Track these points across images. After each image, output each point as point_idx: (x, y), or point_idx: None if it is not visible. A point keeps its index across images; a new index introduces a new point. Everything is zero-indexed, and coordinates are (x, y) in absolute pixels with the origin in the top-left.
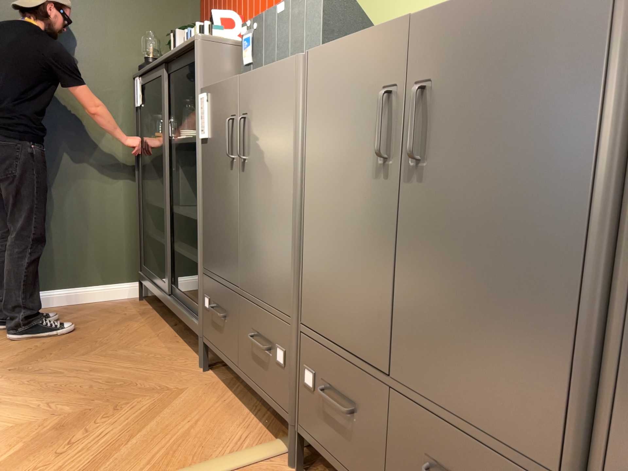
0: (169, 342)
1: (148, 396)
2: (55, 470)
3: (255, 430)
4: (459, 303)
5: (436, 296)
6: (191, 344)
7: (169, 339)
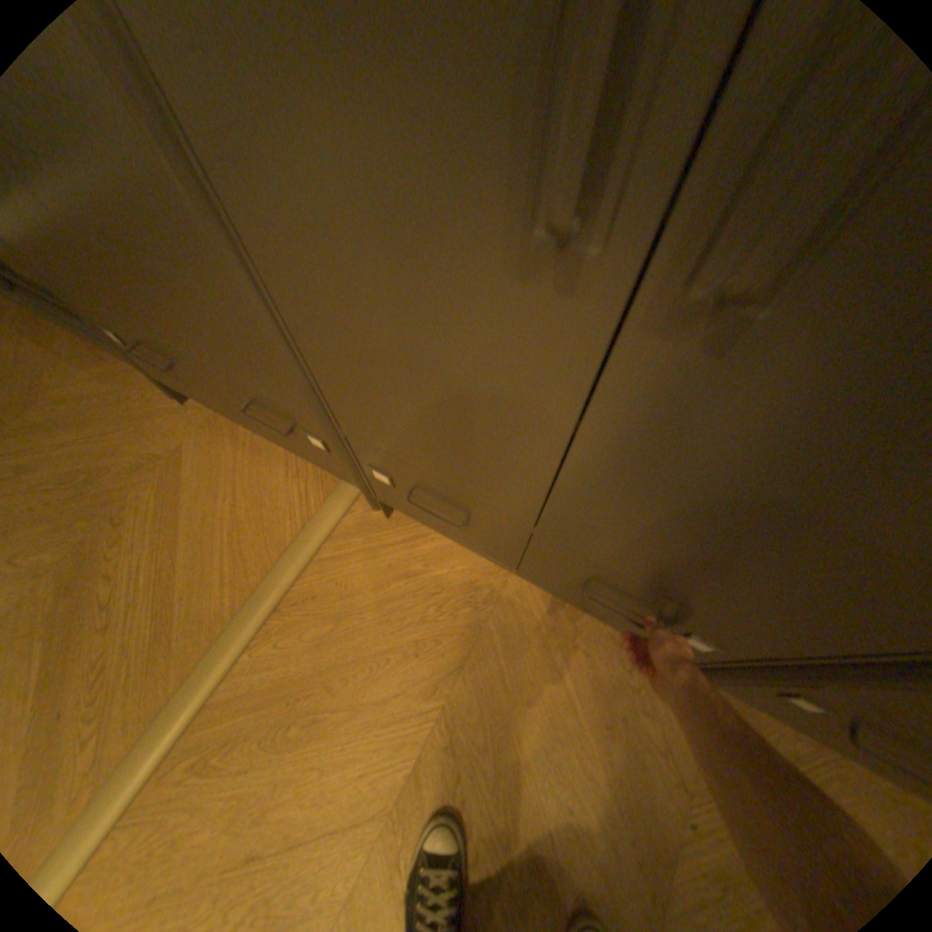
0: (91, 365)
1: (139, 481)
2: (119, 652)
3: (309, 474)
4: (712, 540)
5: (660, 516)
6: None
7: (85, 358)
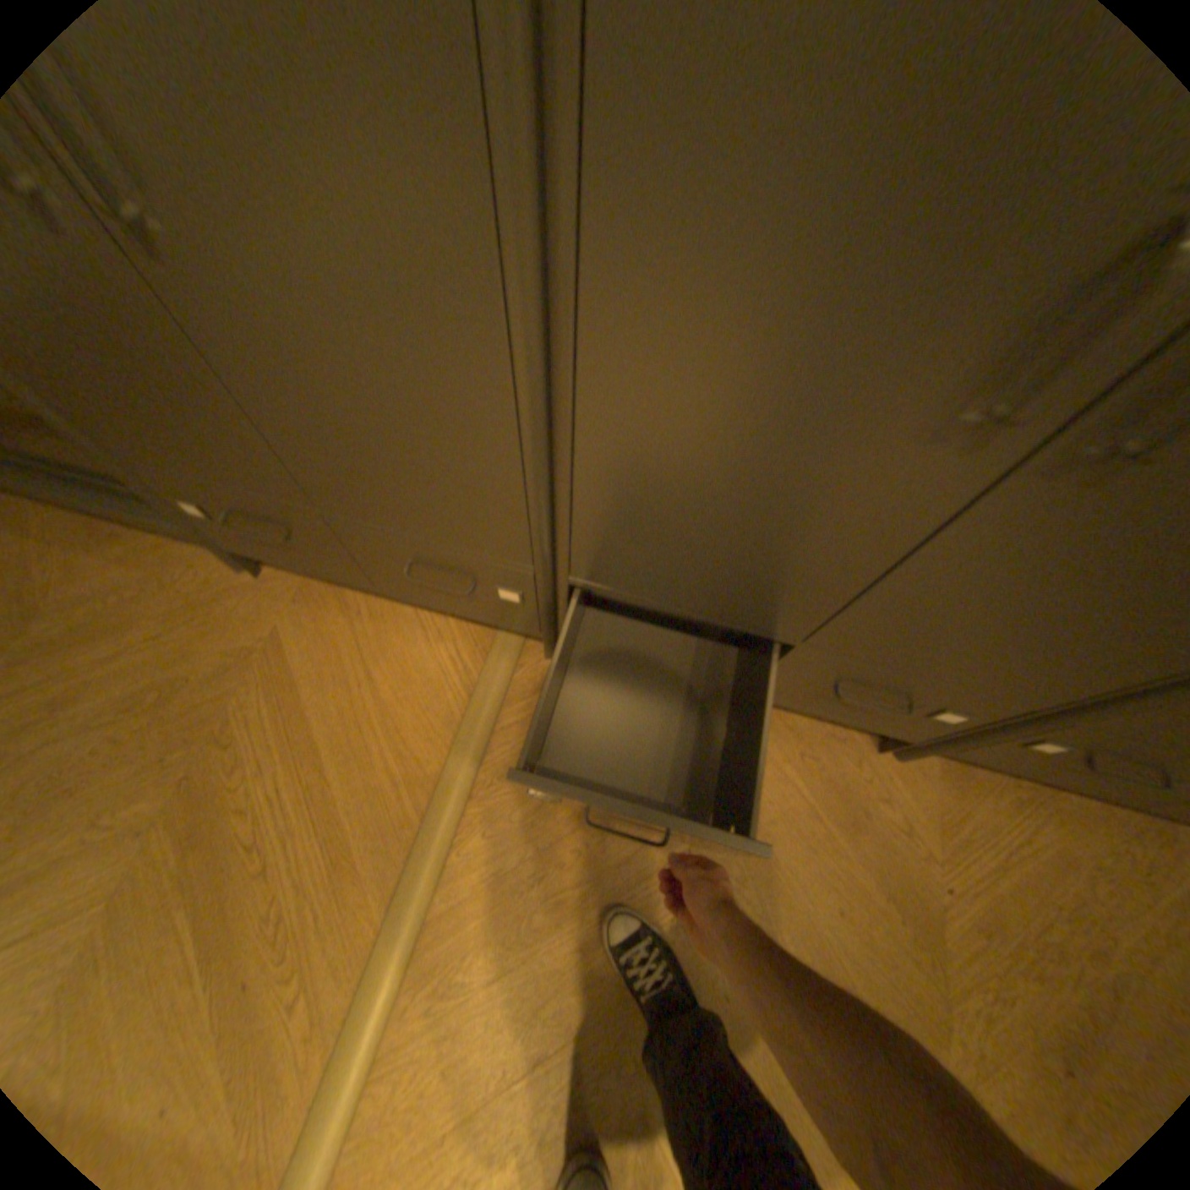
0: (98, 545)
1: (234, 685)
2: (293, 894)
3: (454, 632)
4: (1019, 621)
5: (973, 609)
6: (146, 524)
7: (84, 536)
